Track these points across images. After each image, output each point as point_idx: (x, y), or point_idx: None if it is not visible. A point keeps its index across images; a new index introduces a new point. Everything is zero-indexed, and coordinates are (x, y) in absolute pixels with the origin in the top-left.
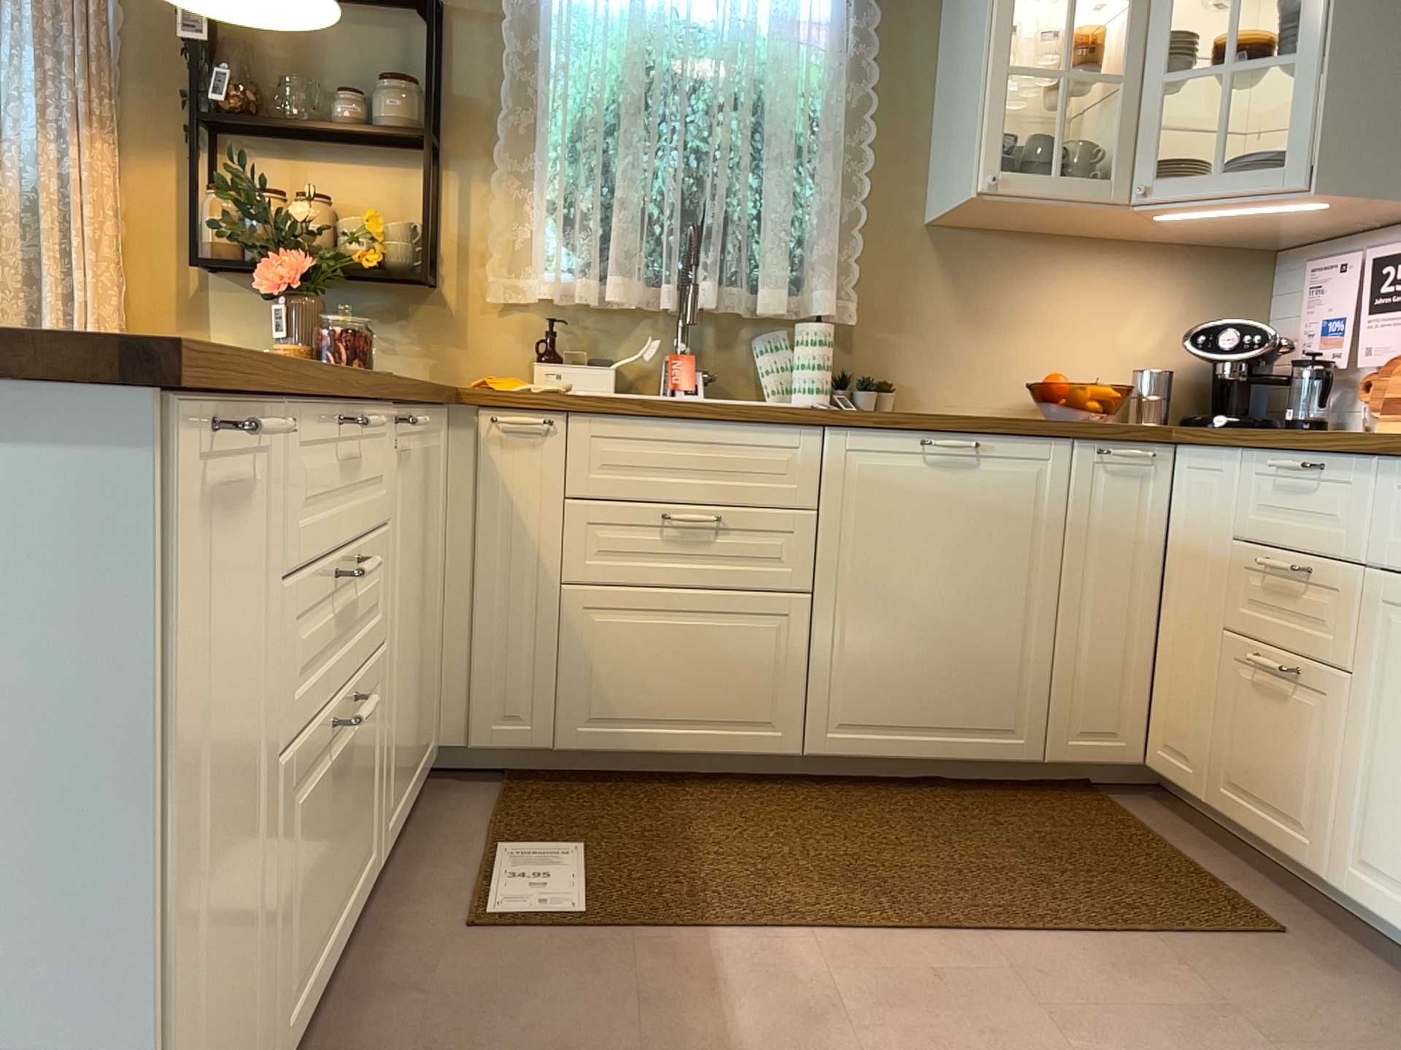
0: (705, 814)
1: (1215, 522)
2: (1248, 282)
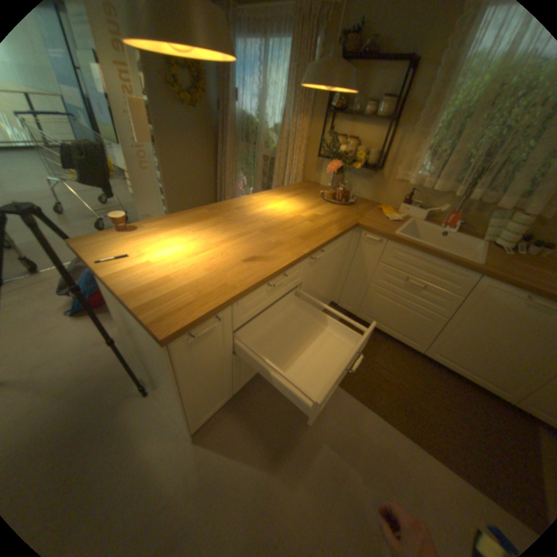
0: (384, 354)
1: None
2: None
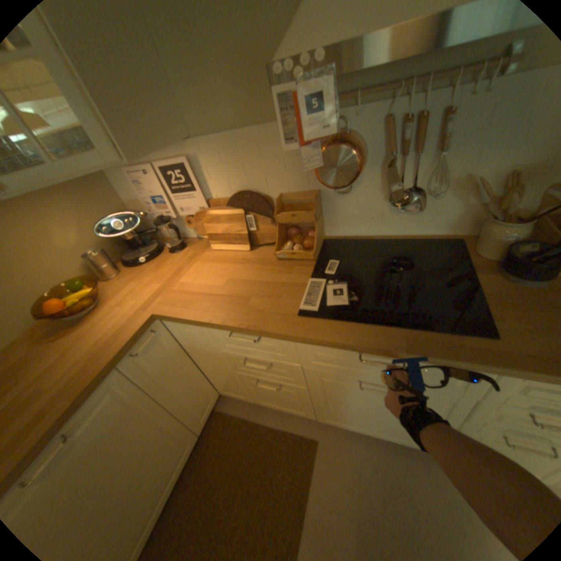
0: None
1: (203, 343)
2: (91, 180)
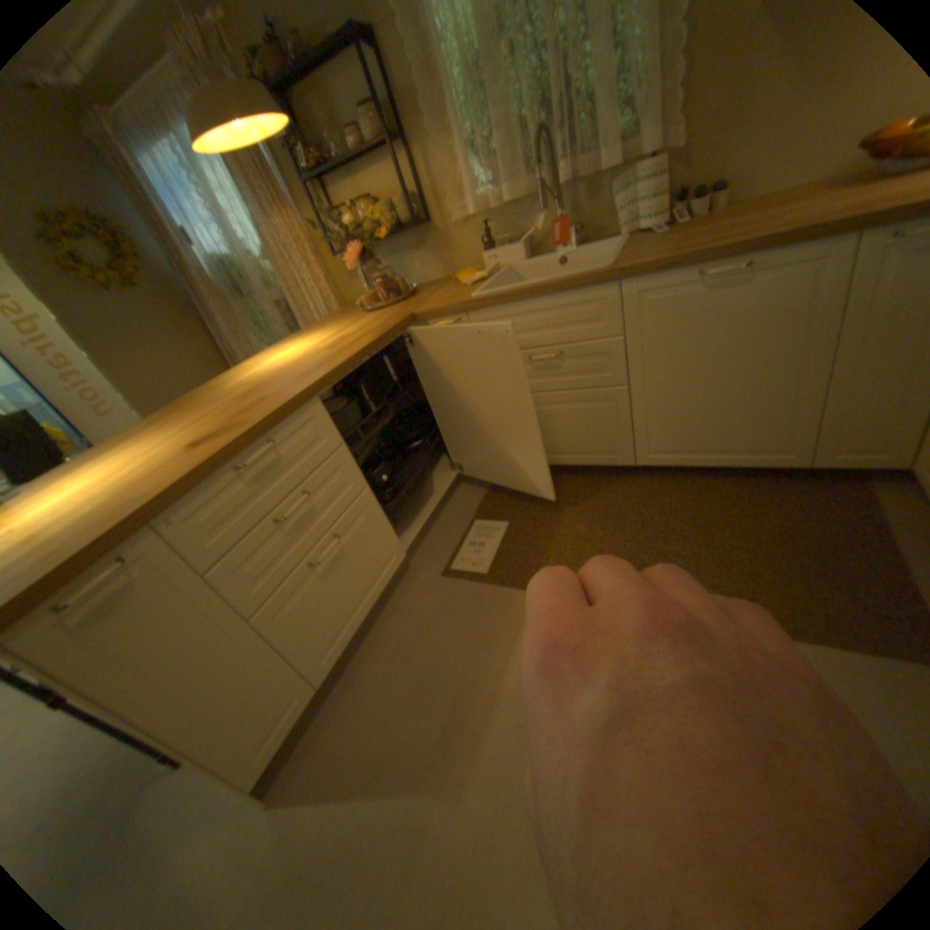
0: (576, 498)
1: None
2: None
